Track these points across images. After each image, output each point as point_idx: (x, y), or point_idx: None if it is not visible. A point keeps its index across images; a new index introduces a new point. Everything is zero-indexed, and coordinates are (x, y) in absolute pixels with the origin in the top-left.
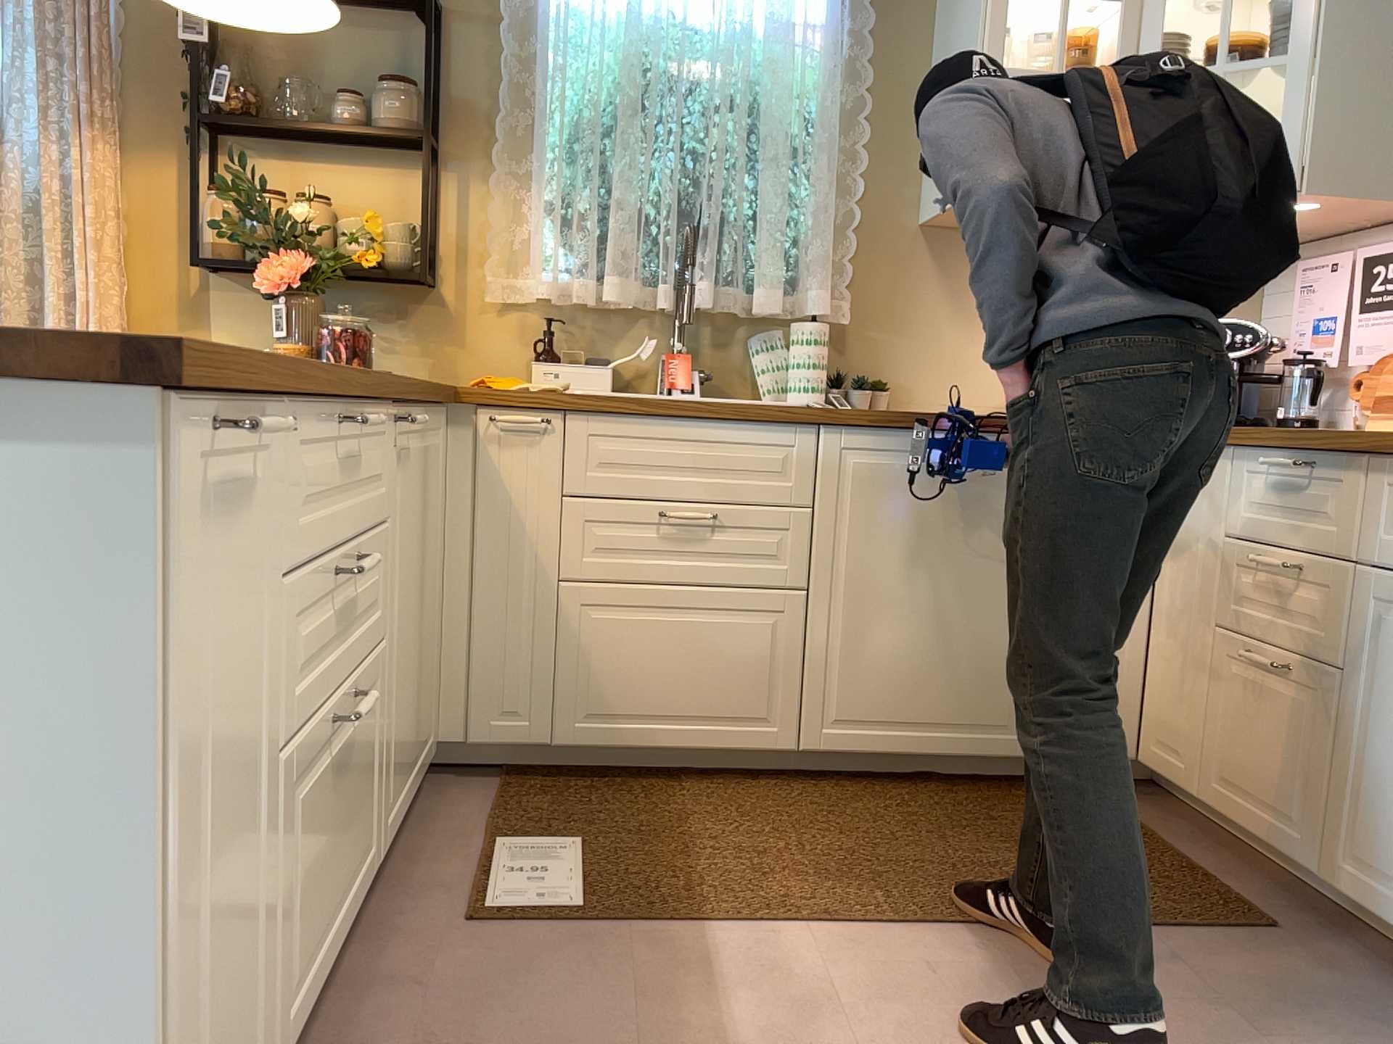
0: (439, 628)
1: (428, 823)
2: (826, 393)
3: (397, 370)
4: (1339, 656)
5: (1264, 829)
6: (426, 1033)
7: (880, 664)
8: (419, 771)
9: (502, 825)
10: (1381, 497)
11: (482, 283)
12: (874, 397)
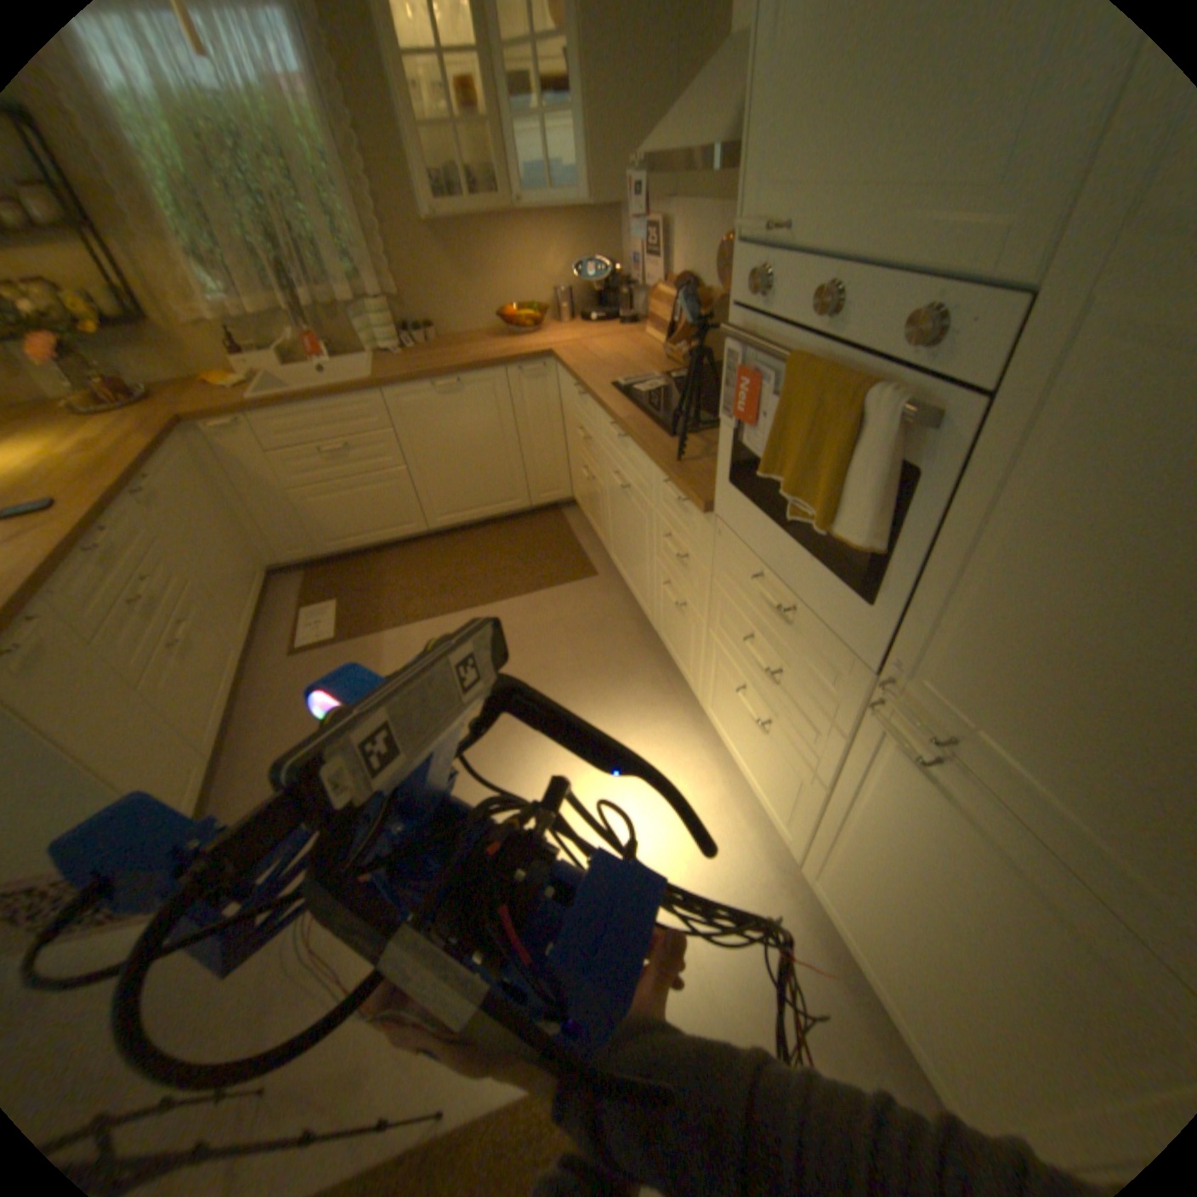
0: (237, 526)
1: (271, 607)
2: (395, 342)
3: (152, 375)
4: (600, 479)
5: (597, 535)
6: (274, 709)
7: (449, 489)
8: (254, 593)
9: (302, 600)
10: (599, 419)
11: (171, 312)
12: (424, 336)
